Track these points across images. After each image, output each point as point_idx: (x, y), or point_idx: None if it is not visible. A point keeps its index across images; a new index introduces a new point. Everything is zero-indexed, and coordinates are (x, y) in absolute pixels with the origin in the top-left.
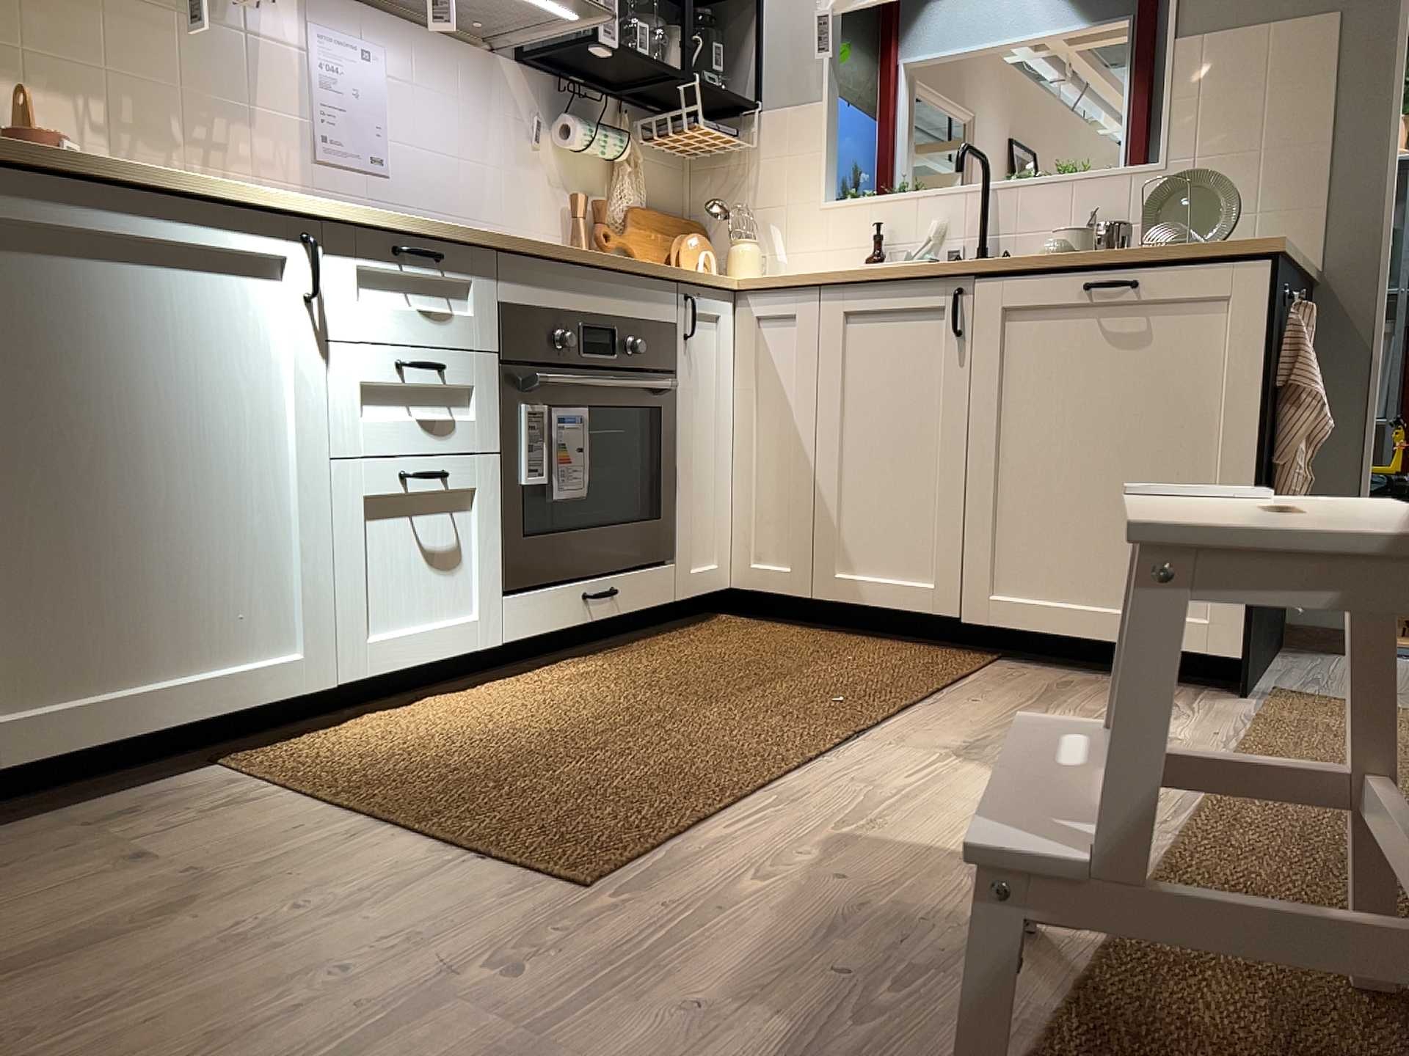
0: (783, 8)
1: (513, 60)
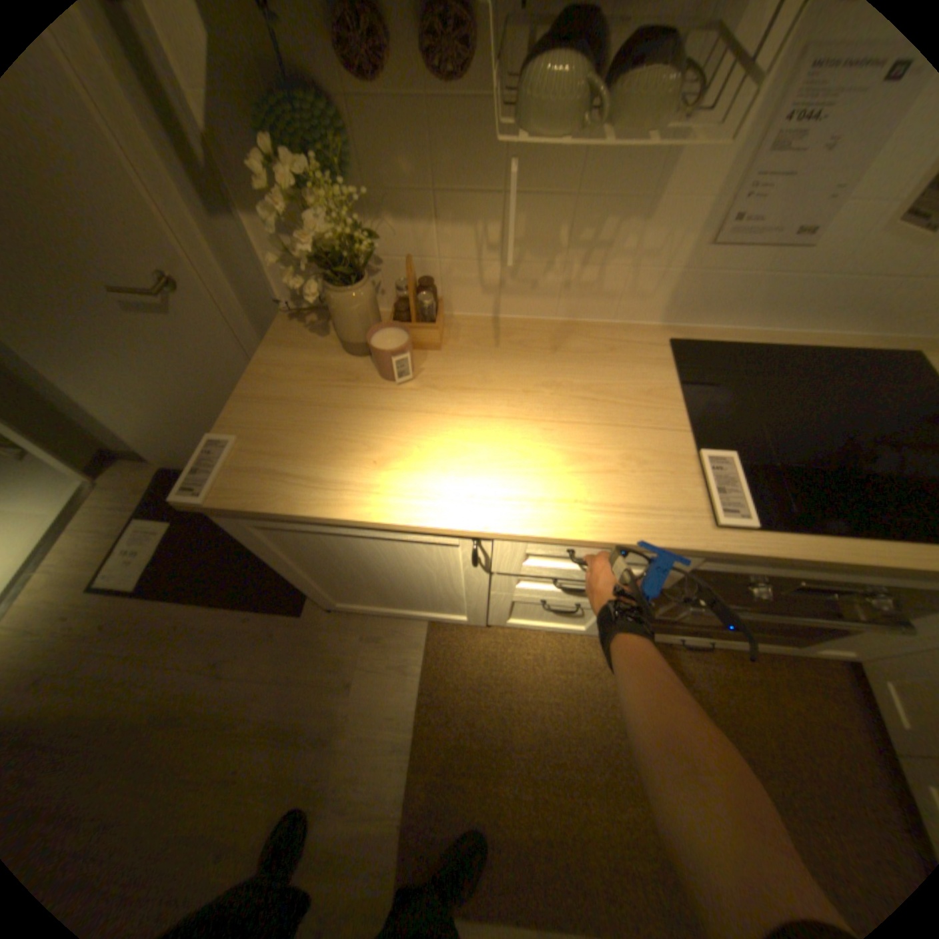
0: None
1: None
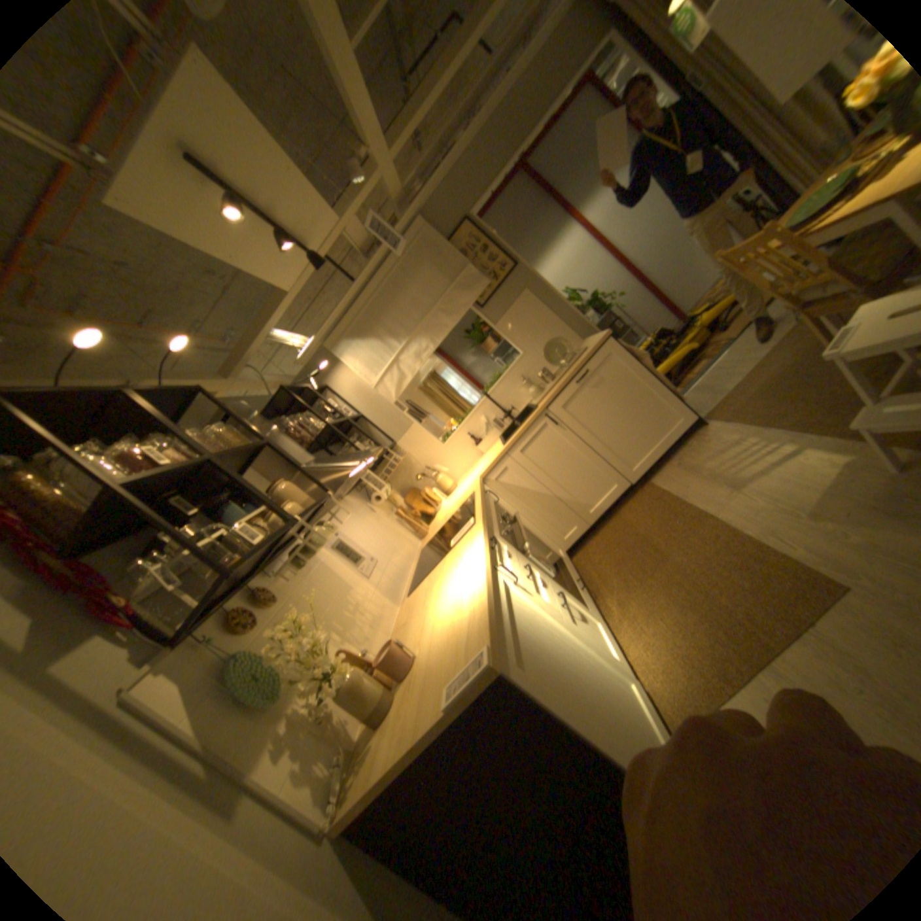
0: (374, 411)
1: (346, 494)
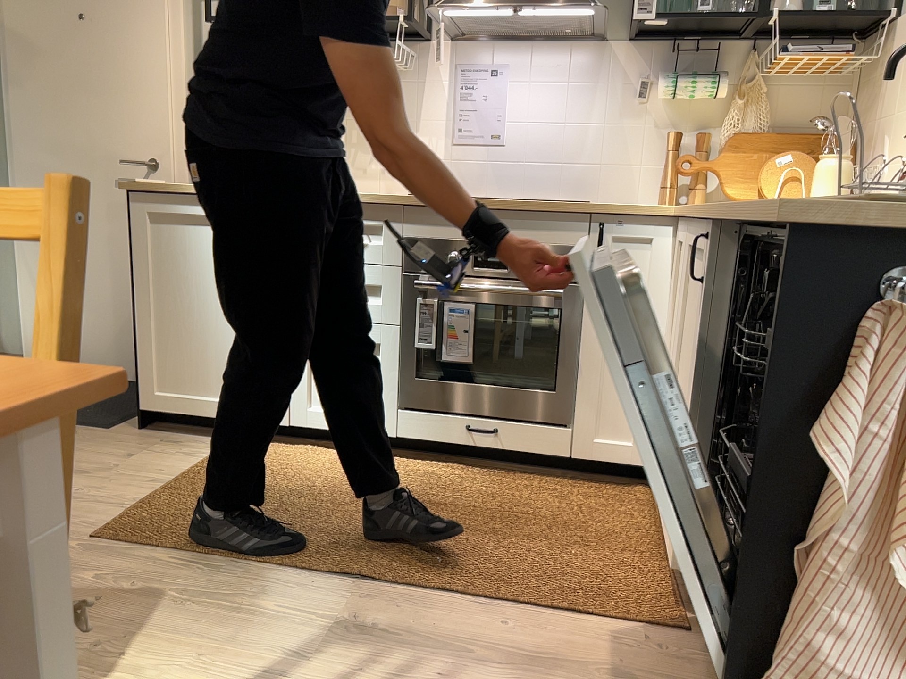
0: None
1: (622, 40)
